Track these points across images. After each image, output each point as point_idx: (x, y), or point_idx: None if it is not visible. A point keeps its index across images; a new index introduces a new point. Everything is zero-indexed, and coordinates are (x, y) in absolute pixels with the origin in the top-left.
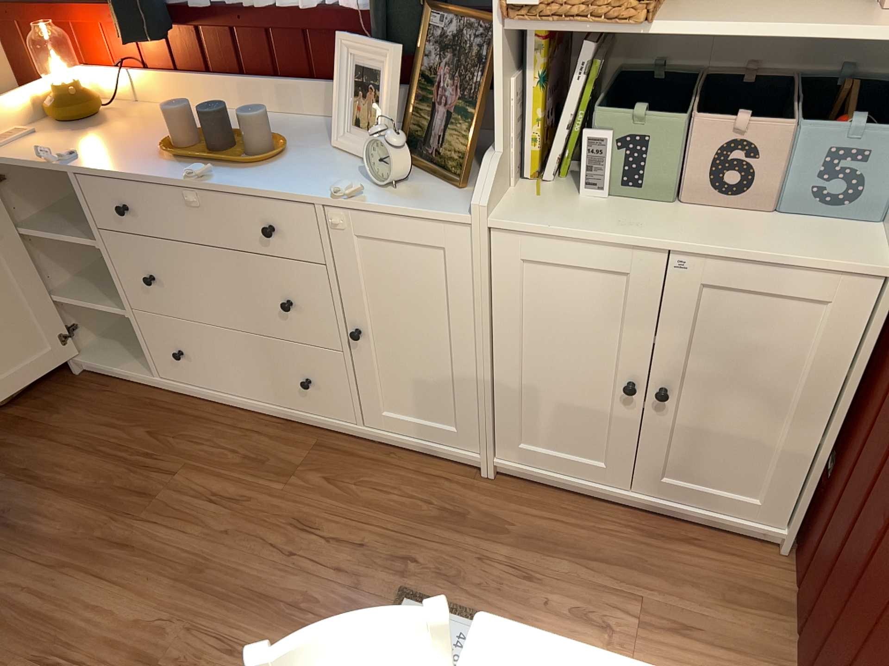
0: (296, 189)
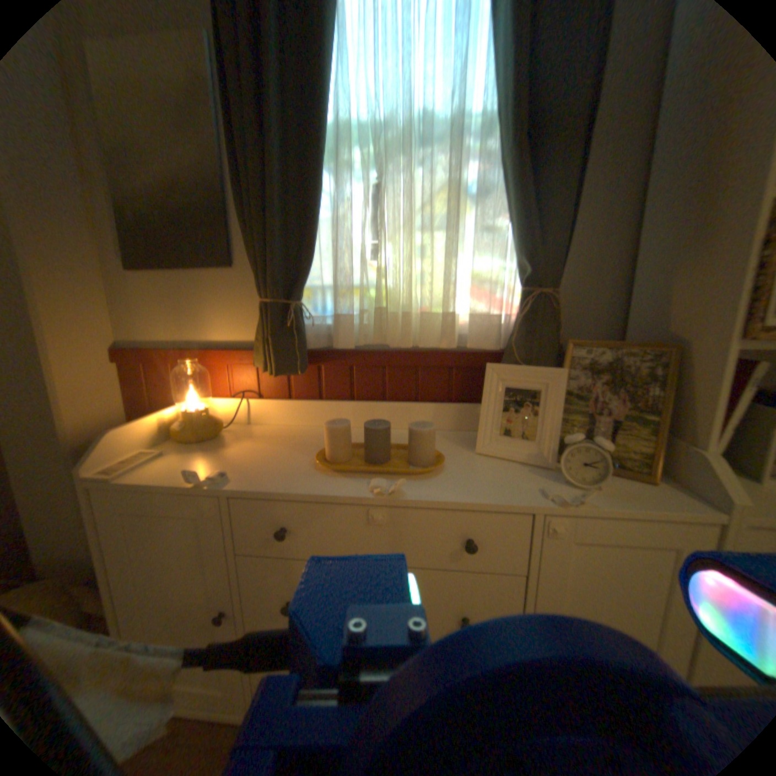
0: (497, 494)
